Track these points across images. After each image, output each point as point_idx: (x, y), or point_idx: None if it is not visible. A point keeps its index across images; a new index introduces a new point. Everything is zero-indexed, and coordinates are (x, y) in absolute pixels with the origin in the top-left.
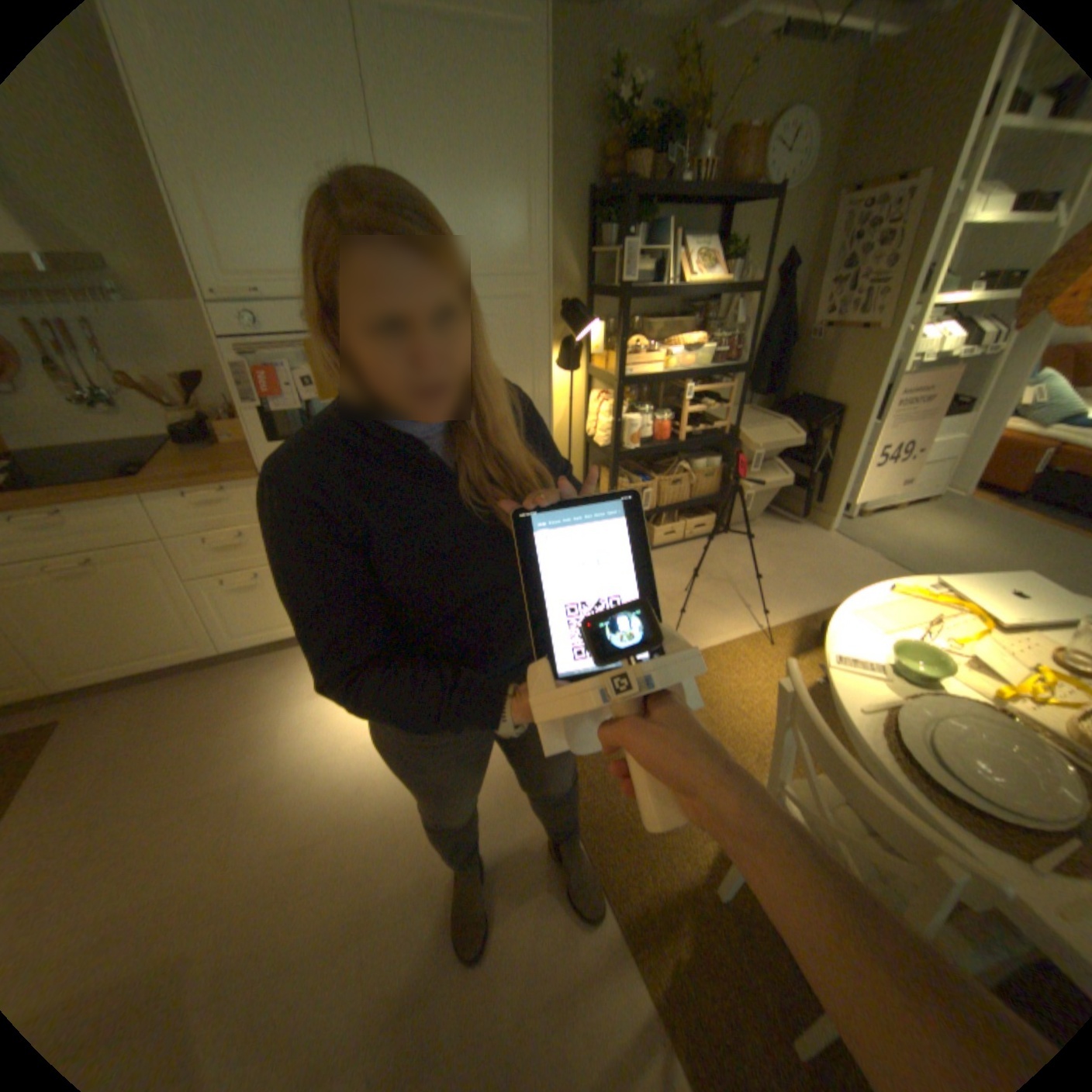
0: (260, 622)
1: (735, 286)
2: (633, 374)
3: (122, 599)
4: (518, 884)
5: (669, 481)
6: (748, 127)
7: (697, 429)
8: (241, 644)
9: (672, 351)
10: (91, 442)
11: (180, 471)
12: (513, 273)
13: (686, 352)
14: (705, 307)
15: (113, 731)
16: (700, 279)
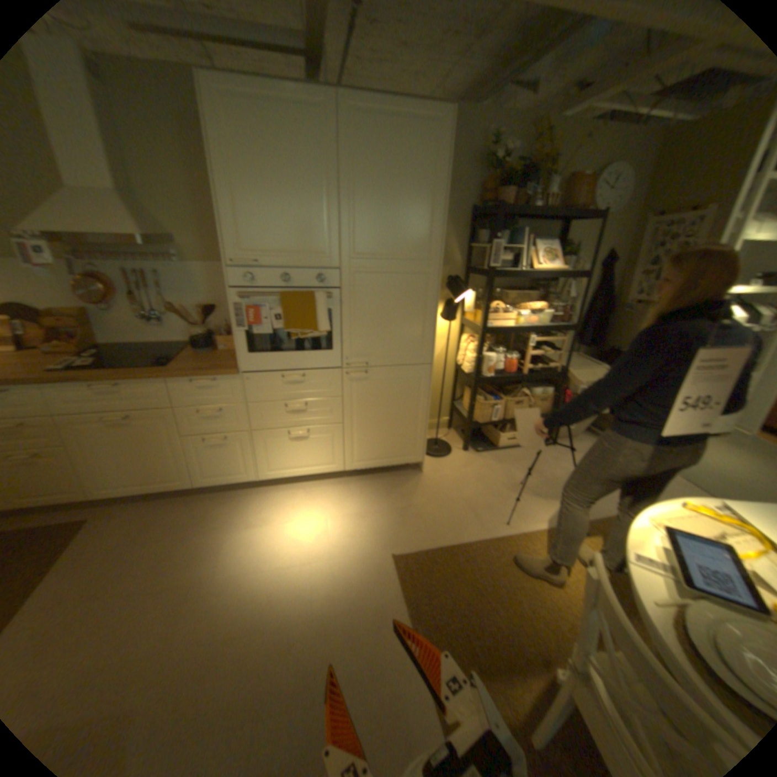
0: (221, 469)
1: (568, 273)
2: (492, 326)
3: (140, 444)
4: (373, 699)
5: (513, 401)
6: (582, 173)
7: (536, 366)
8: (206, 483)
9: (521, 312)
10: (141, 342)
11: (190, 366)
12: (416, 258)
13: (531, 314)
14: (546, 284)
15: (116, 532)
16: (543, 267)
